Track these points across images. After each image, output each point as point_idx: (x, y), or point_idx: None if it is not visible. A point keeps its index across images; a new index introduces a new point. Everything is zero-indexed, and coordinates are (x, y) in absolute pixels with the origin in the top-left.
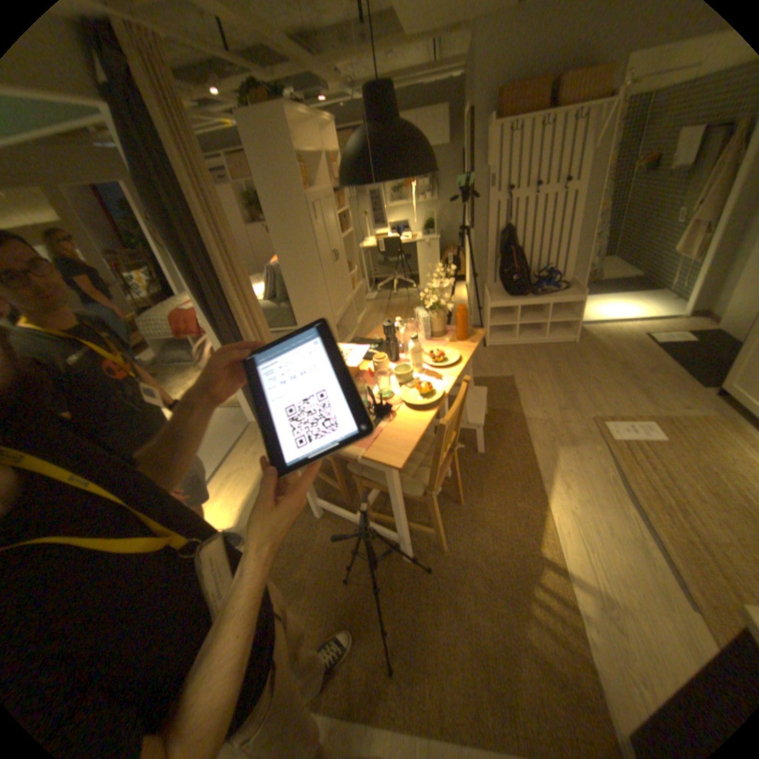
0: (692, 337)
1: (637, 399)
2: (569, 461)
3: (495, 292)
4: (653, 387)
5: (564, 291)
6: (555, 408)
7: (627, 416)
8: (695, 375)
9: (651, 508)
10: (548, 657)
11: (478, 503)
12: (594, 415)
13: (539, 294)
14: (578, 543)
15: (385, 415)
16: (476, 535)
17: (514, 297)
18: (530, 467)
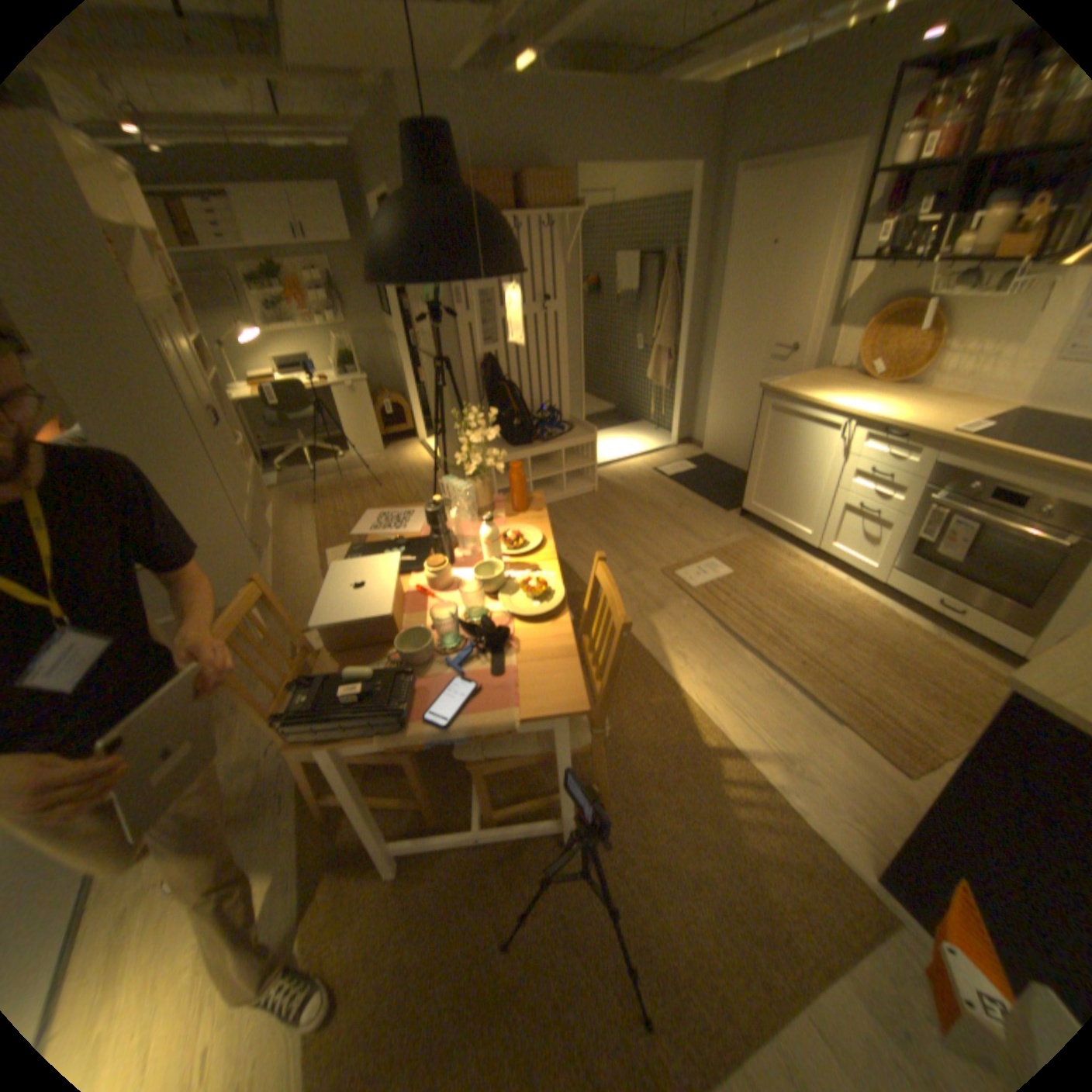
0: (691, 465)
1: (685, 538)
2: (668, 626)
3: None
4: (691, 522)
5: (571, 432)
6: (620, 572)
7: (688, 559)
8: (714, 501)
9: (760, 644)
10: (780, 855)
11: (609, 722)
12: (660, 568)
13: (545, 439)
14: (728, 713)
15: (502, 644)
16: (631, 763)
17: (519, 446)
18: (636, 650)
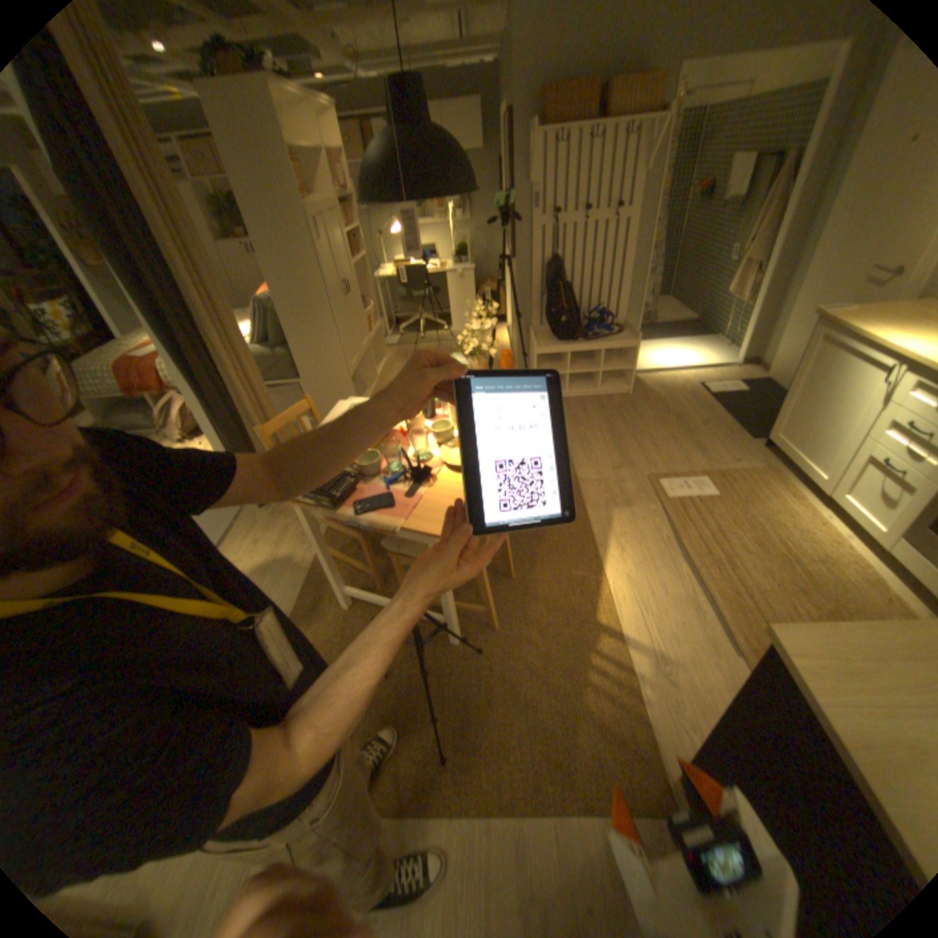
0: (743, 387)
1: (690, 454)
2: (623, 522)
3: (542, 336)
4: (706, 440)
5: (616, 336)
6: (609, 467)
7: (681, 472)
8: (745, 426)
9: (702, 564)
10: (604, 720)
11: (530, 575)
12: (648, 473)
13: (589, 339)
14: (632, 606)
15: (423, 480)
16: (528, 609)
17: (562, 342)
18: (584, 532)
